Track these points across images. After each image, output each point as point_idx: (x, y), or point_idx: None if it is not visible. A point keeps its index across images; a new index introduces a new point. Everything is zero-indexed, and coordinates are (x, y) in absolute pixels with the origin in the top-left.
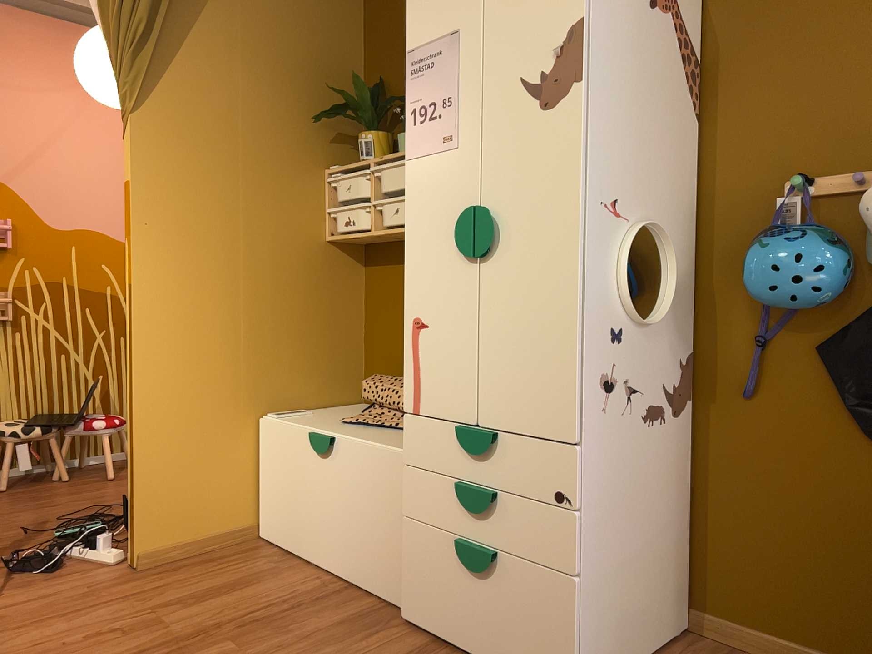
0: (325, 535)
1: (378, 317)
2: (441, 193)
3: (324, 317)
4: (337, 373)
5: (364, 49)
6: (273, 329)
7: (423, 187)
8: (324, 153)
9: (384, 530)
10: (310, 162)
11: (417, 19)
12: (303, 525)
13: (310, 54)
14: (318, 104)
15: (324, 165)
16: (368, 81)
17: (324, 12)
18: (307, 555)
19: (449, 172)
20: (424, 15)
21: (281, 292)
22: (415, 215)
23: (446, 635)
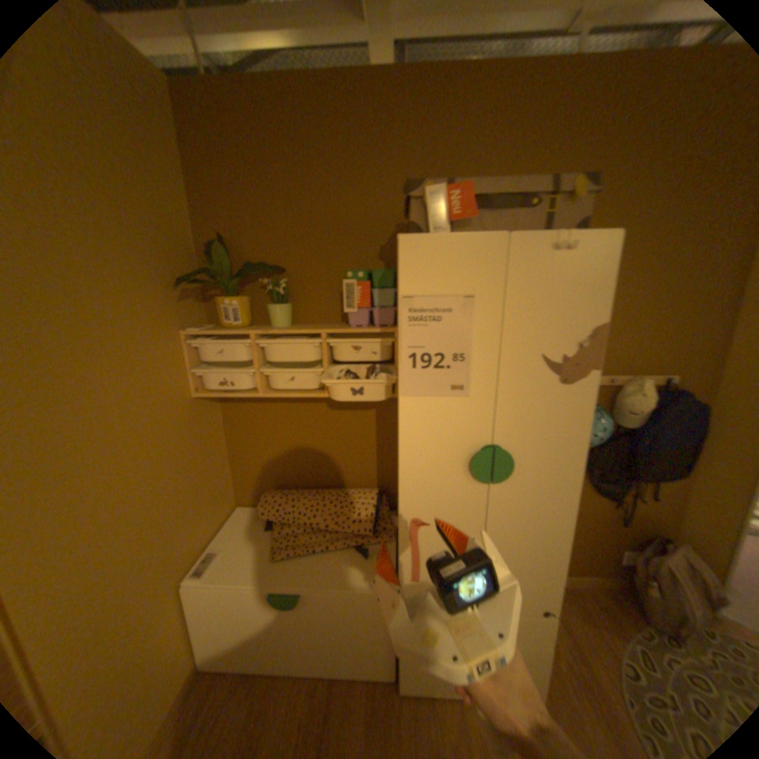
0: (295, 657)
1: (246, 443)
2: (447, 430)
3: (203, 463)
4: (219, 499)
5: (186, 194)
6: (171, 505)
7: (424, 422)
8: (176, 314)
9: (367, 643)
10: (166, 328)
11: (416, 265)
12: (263, 655)
13: (142, 204)
14: (161, 263)
15: (178, 326)
16: (199, 231)
17: (145, 149)
18: (273, 671)
19: (458, 415)
20: (427, 264)
21: (170, 467)
22: (414, 443)
23: (444, 695)
